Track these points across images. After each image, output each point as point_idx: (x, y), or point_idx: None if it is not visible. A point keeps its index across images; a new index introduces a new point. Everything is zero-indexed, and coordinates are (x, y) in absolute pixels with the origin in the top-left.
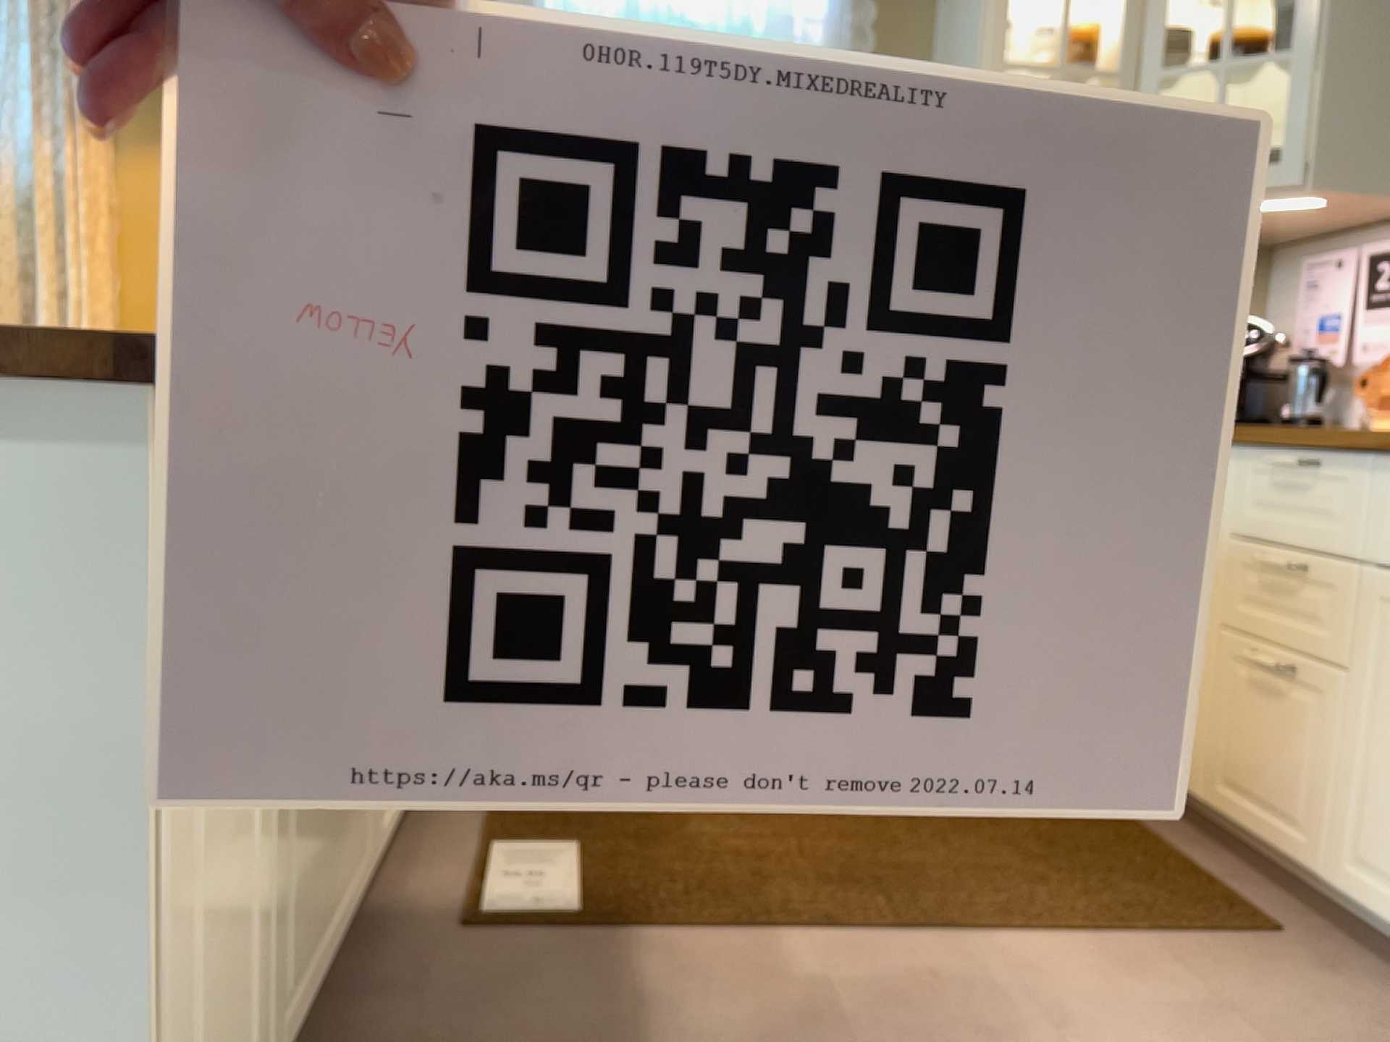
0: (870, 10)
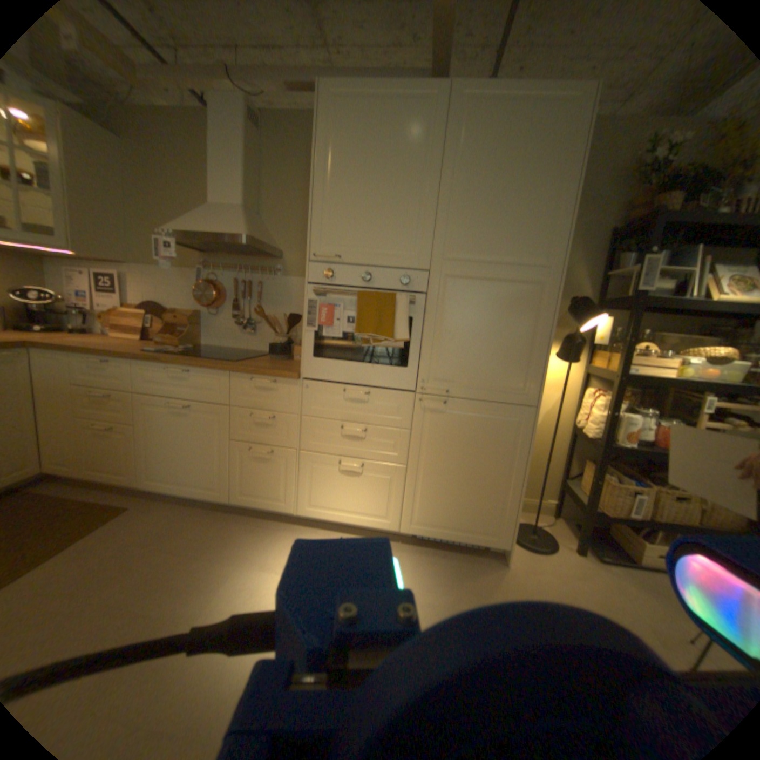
0: None
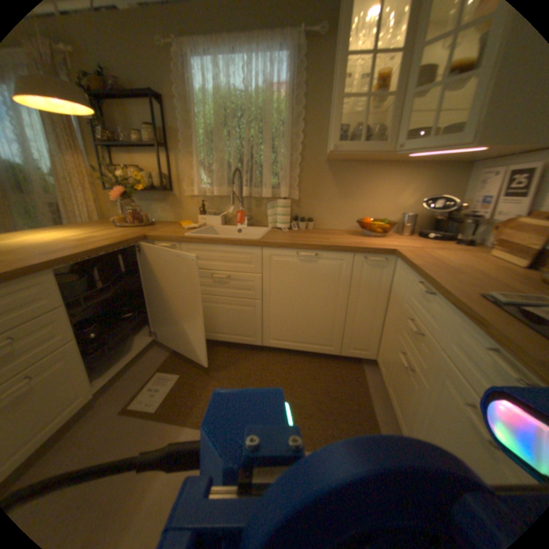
0: (304, 77)
